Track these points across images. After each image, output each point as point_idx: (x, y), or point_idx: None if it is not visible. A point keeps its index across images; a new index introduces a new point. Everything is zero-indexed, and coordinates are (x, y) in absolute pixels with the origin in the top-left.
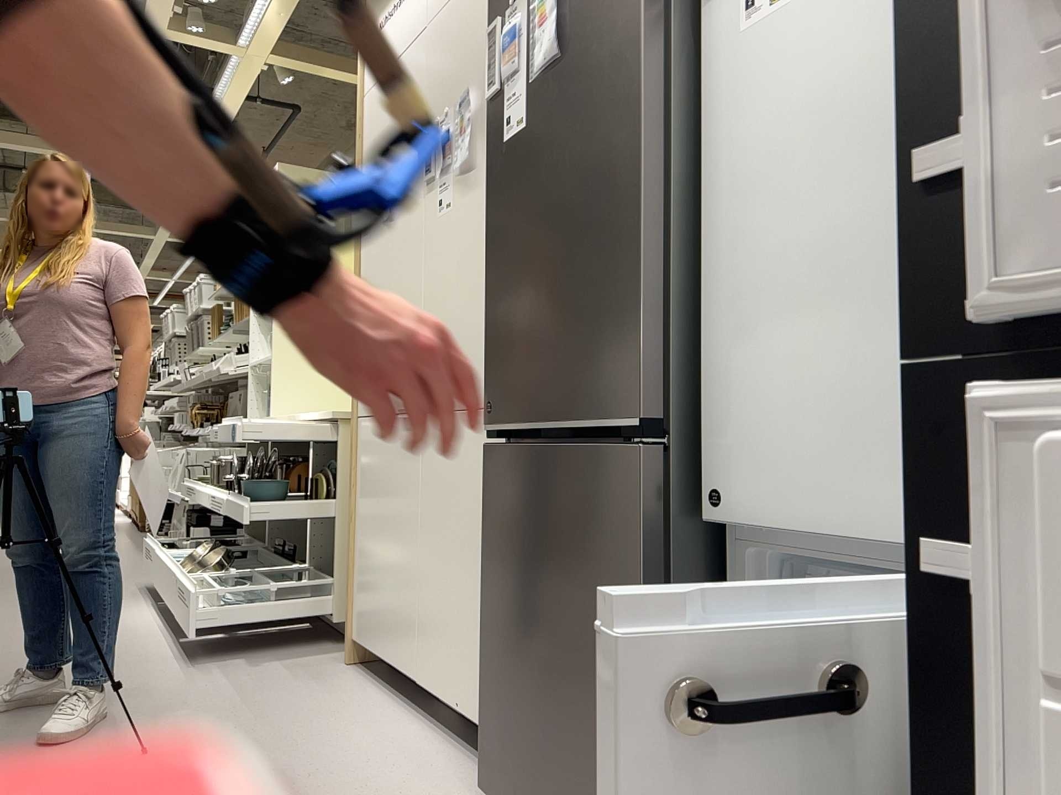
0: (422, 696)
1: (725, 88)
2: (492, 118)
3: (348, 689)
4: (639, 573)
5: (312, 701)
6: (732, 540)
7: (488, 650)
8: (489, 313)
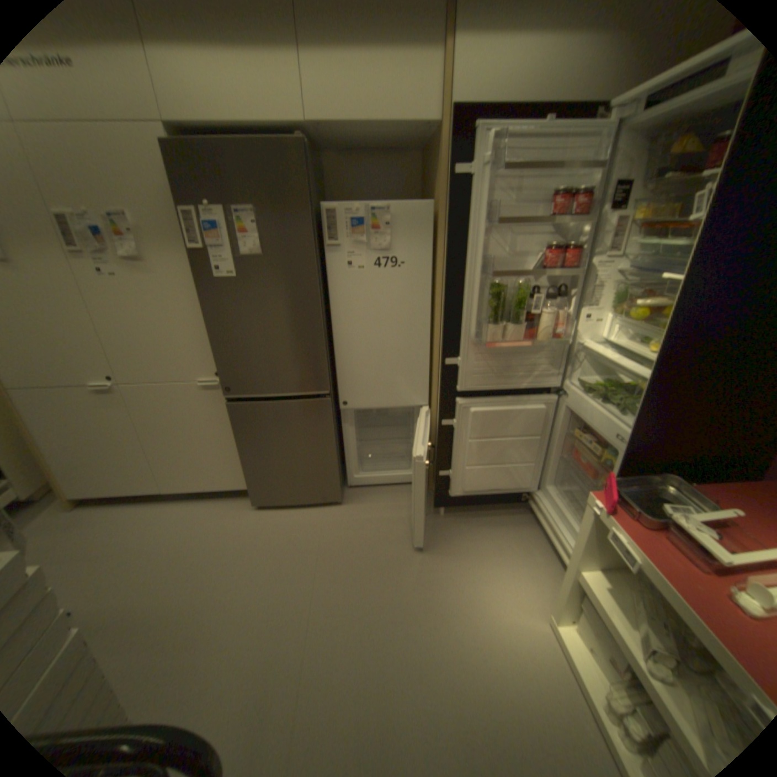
0: (148, 497)
1: (338, 287)
2: (195, 259)
3: (102, 518)
4: (330, 428)
5: (97, 535)
6: (340, 408)
7: (246, 467)
8: (218, 351)
